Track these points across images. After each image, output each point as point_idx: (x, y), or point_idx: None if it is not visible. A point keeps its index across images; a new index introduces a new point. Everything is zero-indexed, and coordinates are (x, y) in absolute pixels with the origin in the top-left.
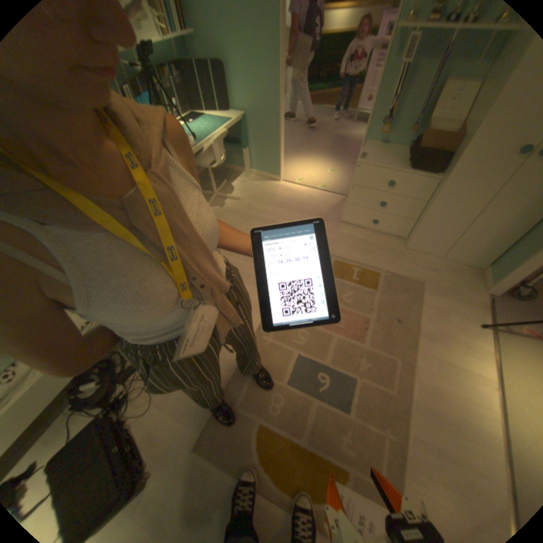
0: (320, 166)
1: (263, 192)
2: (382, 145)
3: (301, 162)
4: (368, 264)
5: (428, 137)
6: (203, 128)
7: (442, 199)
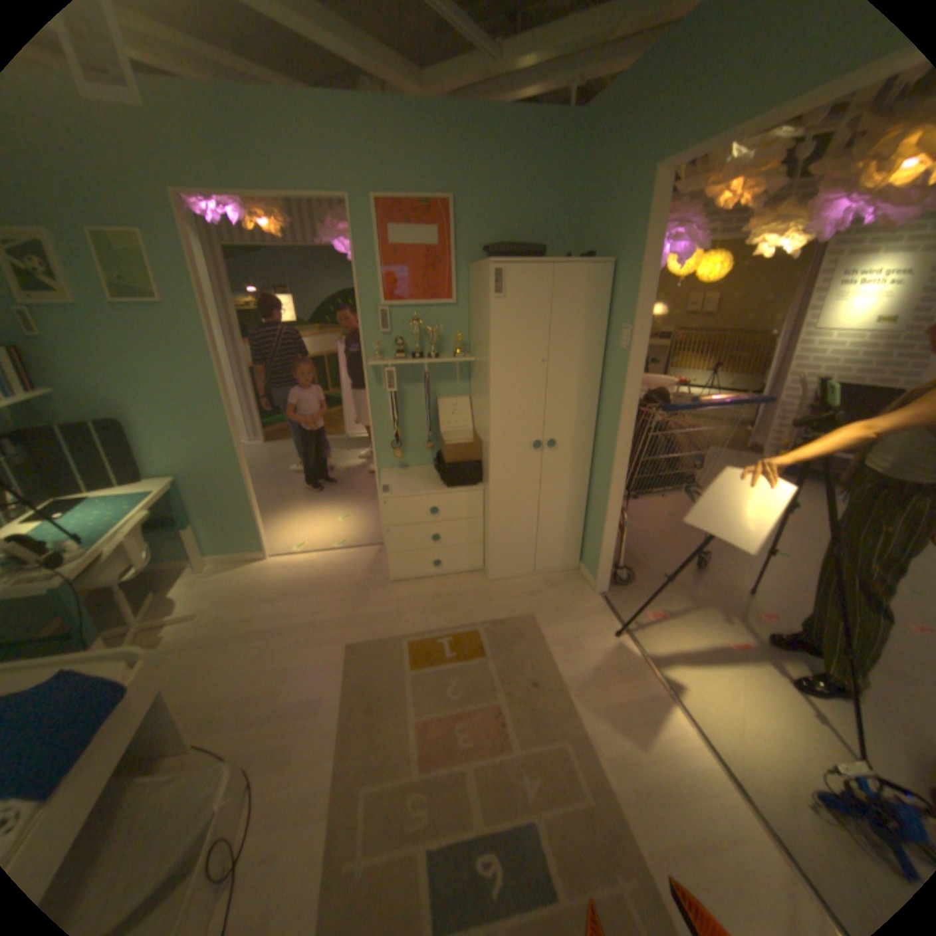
0: (326, 516)
1: (242, 587)
2: (402, 471)
3: (292, 520)
4: (456, 624)
5: (449, 452)
6: (93, 520)
7: (496, 509)
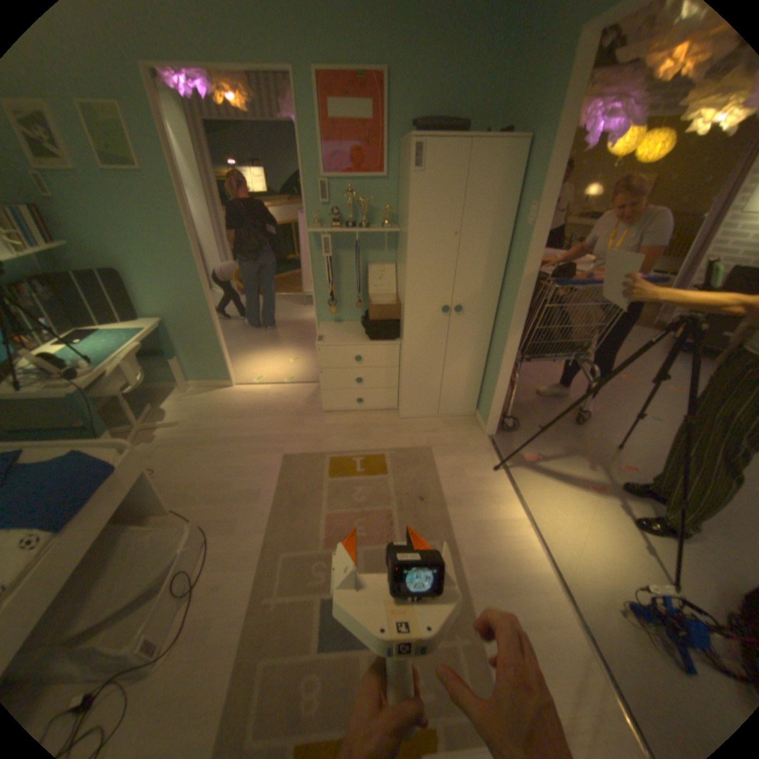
0: (281, 357)
1: (213, 405)
2: (336, 325)
3: (255, 358)
4: (368, 448)
5: (372, 311)
6: (100, 346)
7: (408, 361)
